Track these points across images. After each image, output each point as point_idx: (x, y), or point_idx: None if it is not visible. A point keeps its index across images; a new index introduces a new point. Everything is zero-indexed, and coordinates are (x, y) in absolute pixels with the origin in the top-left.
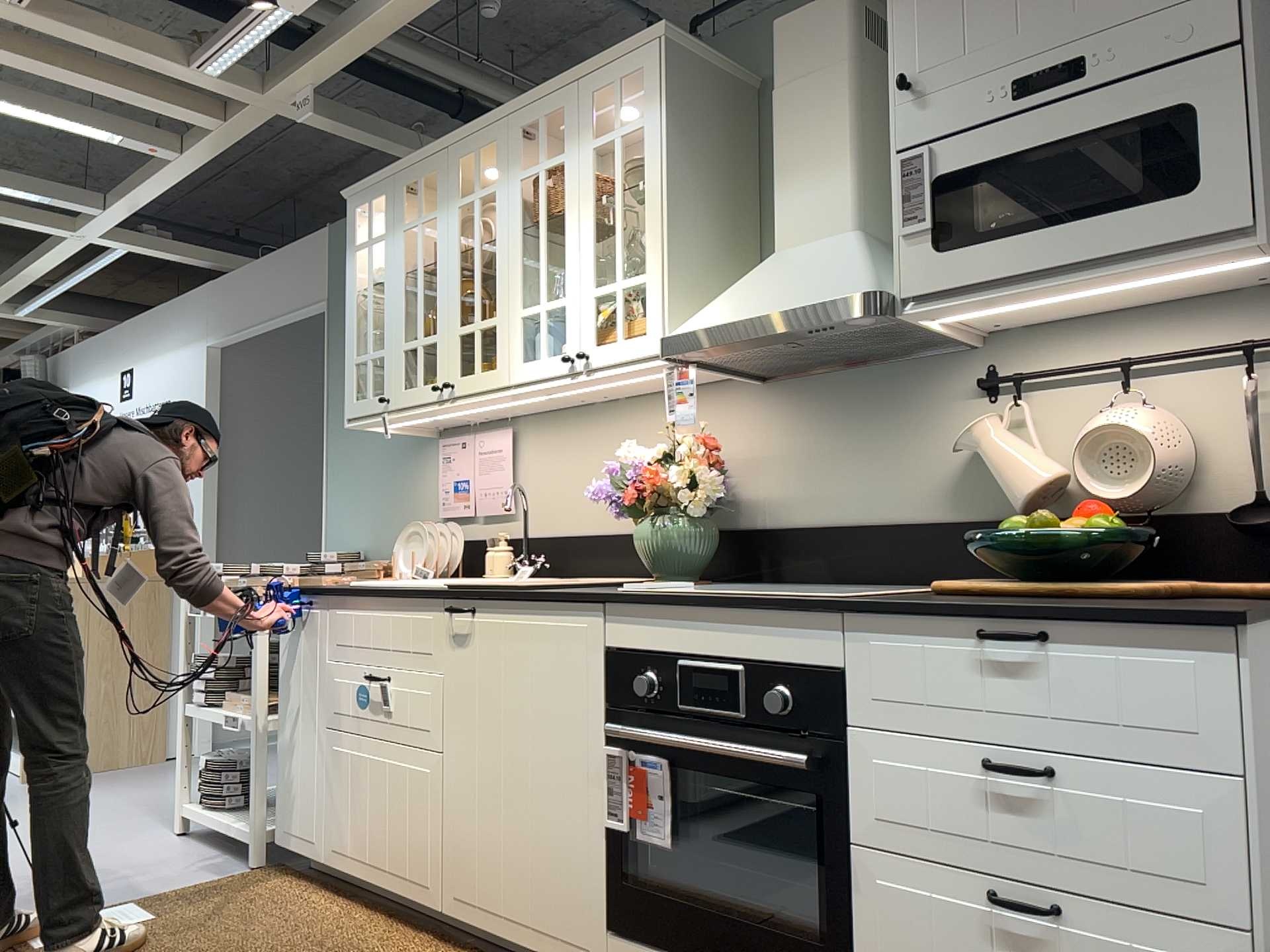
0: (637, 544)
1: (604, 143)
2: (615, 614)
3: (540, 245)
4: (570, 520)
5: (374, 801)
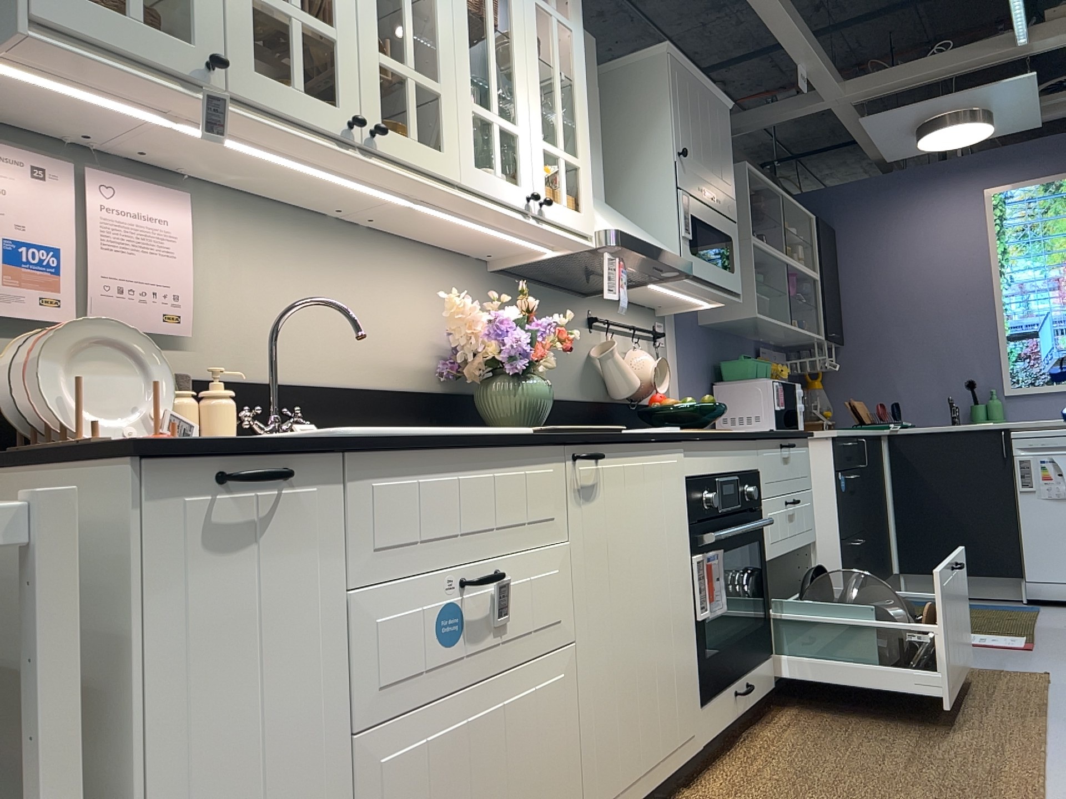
0: (518, 399)
1: (546, 10)
2: (690, 449)
3: (490, 48)
4: (294, 362)
5: (480, 790)
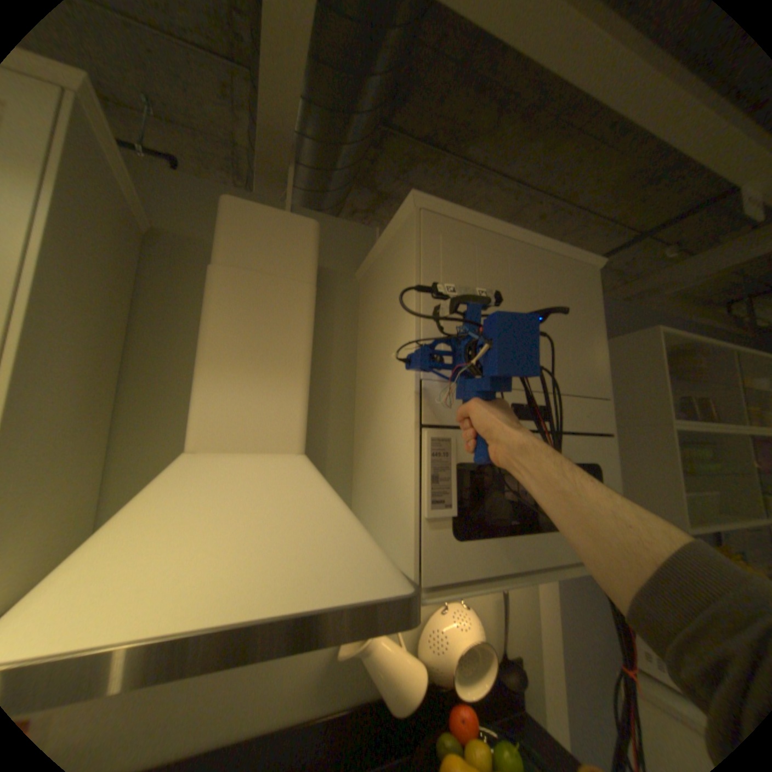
0: None
1: None
2: None
3: None
4: None
5: None
